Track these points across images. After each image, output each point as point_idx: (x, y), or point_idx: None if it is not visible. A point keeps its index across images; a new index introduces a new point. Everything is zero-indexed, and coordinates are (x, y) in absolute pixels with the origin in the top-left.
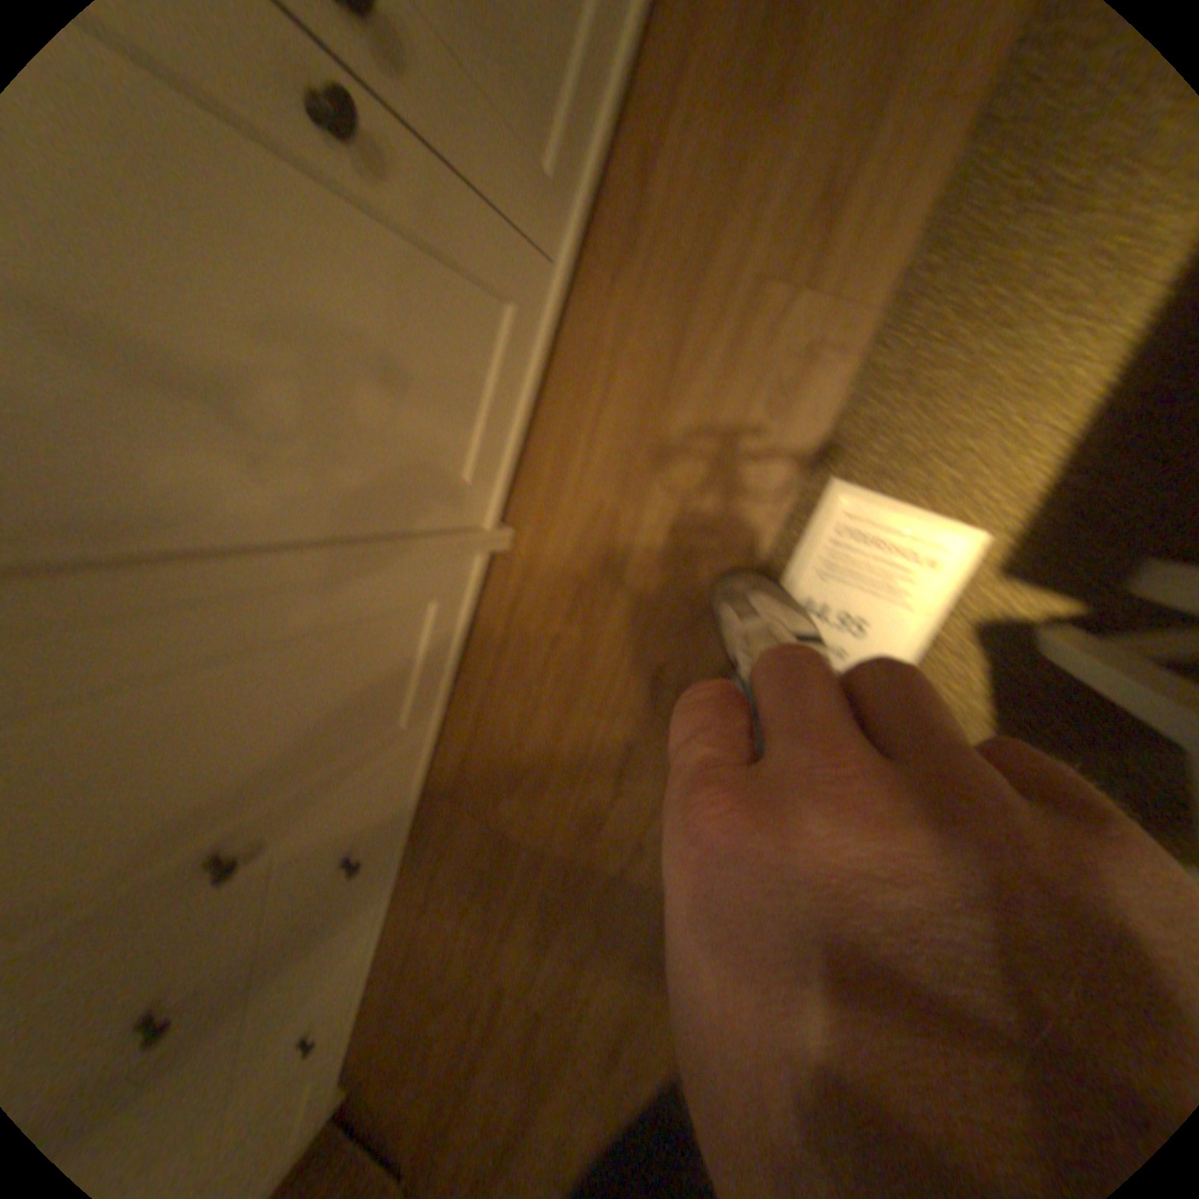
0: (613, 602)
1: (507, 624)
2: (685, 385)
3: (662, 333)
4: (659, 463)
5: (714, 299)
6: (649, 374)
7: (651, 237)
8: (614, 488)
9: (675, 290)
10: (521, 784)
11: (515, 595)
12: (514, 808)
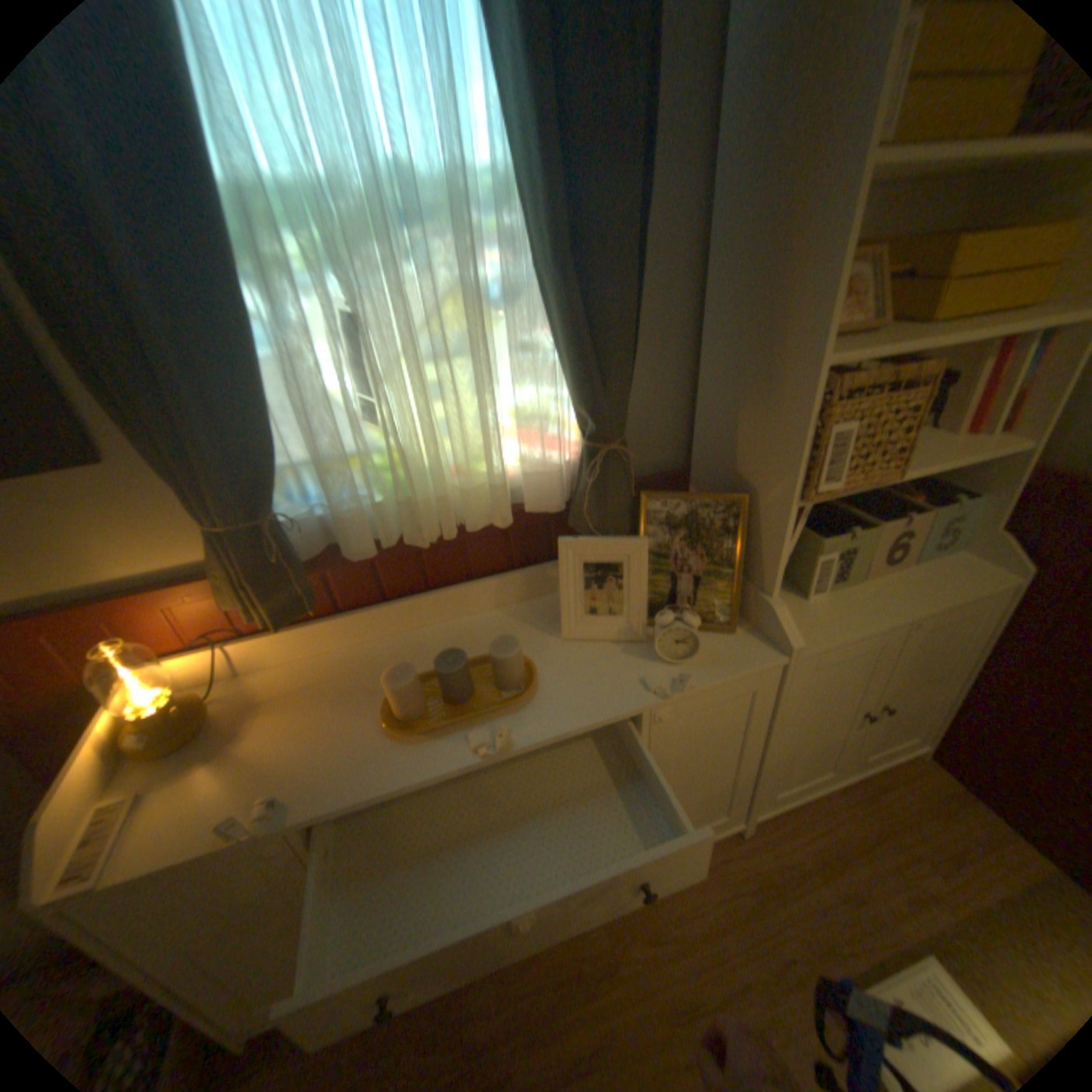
0: (787, 912)
1: (718, 870)
2: (872, 864)
3: (869, 840)
4: (845, 879)
5: (898, 849)
6: (856, 847)
7: (879, 810)
8: (816, 869)
9: (882, 833)
10: (662, 952)
11: (733, 863)
12: (644, 961)
